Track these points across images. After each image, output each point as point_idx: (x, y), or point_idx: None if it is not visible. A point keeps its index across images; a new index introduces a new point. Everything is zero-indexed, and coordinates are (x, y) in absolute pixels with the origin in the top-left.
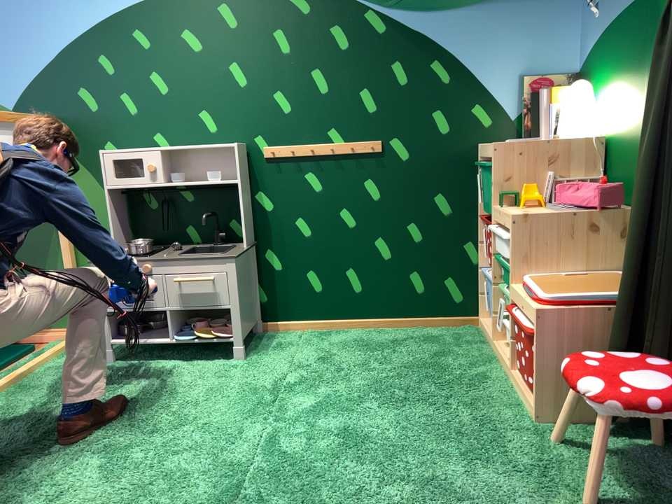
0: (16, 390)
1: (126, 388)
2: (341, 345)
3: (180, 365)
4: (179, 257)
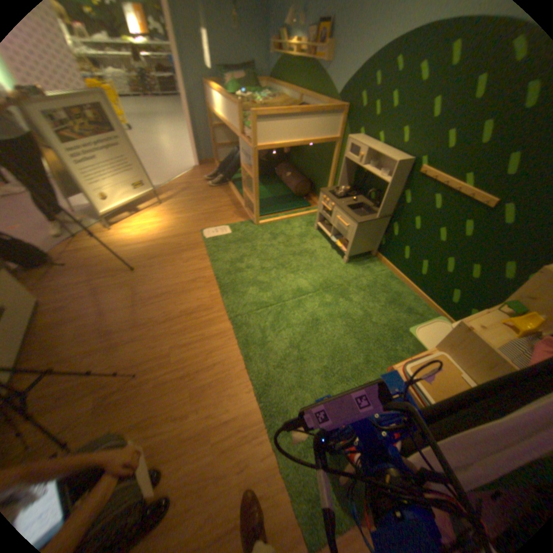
0: (286, 223)
1: (304, 245)
2: (387, 290)
3: (328, 249)
4: (343, 209)
